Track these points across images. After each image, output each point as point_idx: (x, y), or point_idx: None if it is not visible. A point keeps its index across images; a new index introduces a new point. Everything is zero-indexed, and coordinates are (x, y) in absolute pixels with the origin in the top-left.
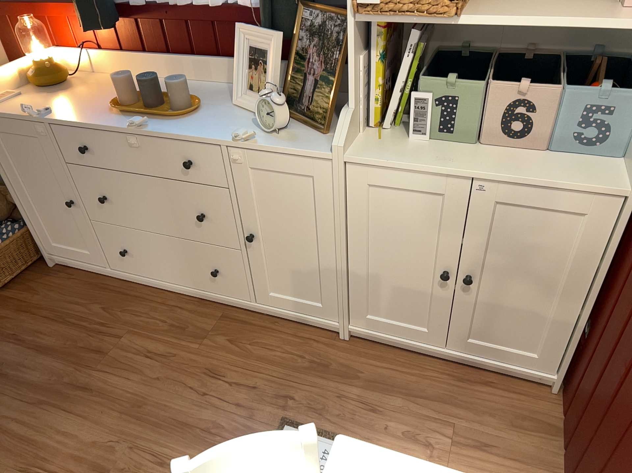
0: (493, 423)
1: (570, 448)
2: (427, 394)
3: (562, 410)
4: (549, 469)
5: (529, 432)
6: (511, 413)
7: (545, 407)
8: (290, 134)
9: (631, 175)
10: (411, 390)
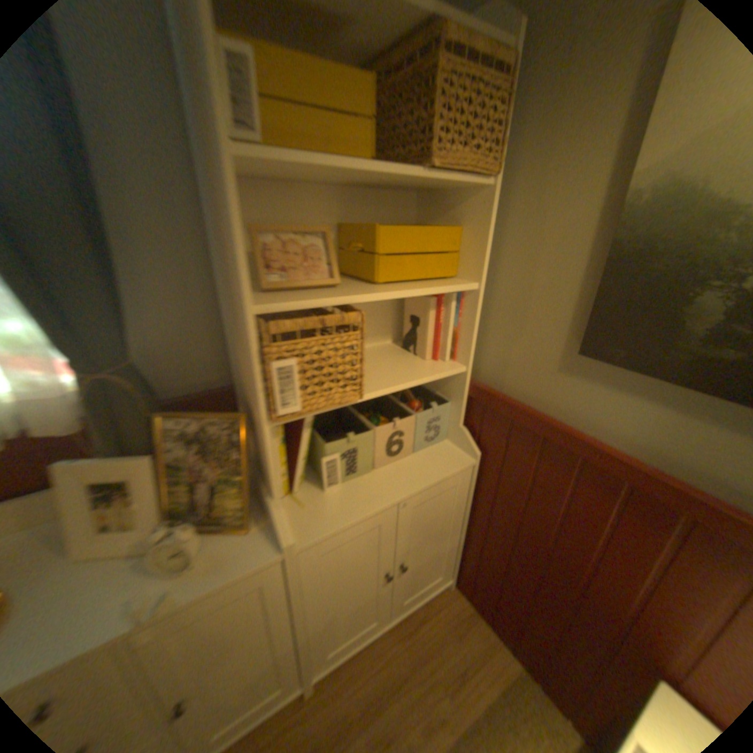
0: (451, 654)
1: (494, 628)
2: (403, 678)
3: (465, 601)
4: (496, 653)
5: (468, 637)
6: (450, 634)
7: (457, 608)
8: (206, 562)
9: (465, 452)
10: (392, 688)
